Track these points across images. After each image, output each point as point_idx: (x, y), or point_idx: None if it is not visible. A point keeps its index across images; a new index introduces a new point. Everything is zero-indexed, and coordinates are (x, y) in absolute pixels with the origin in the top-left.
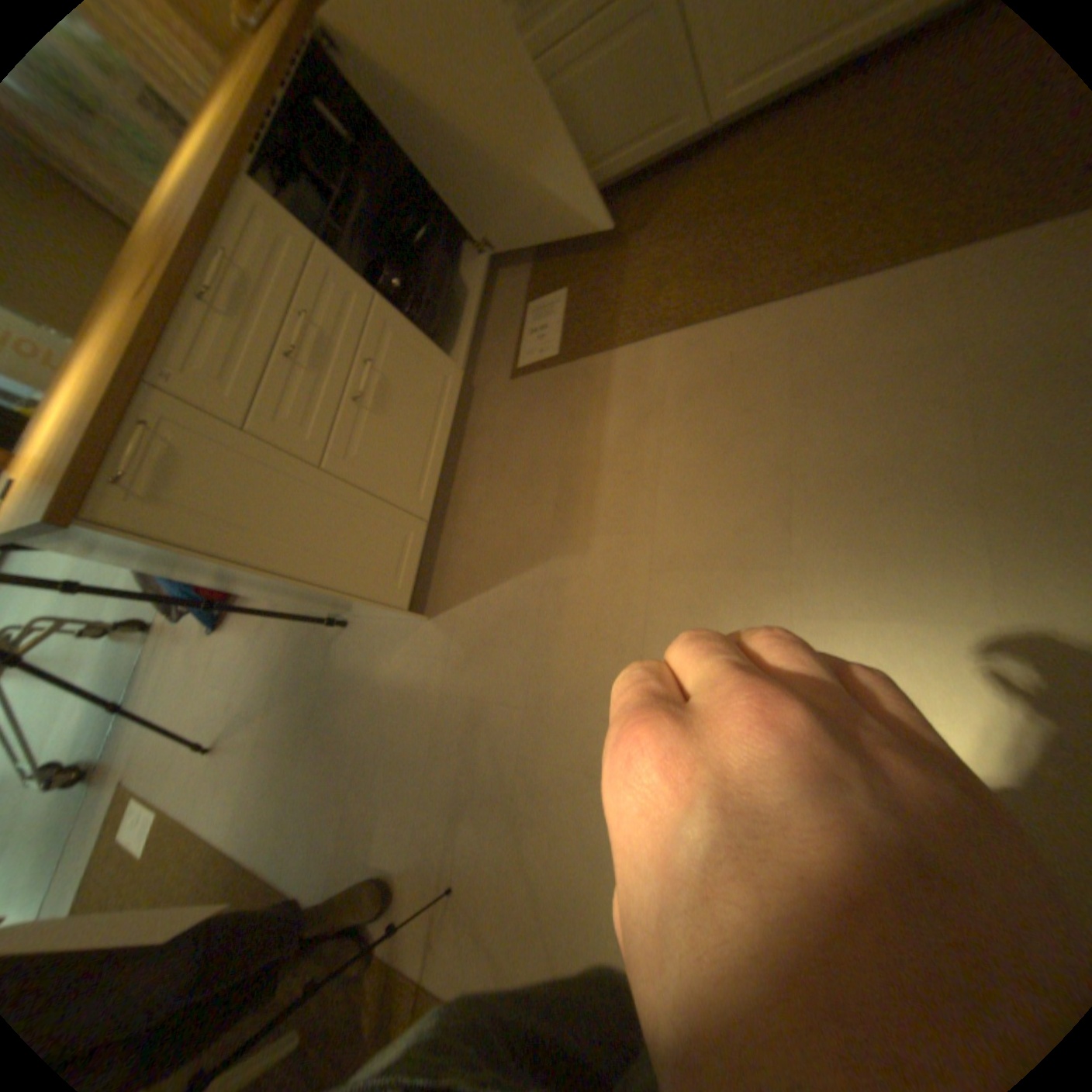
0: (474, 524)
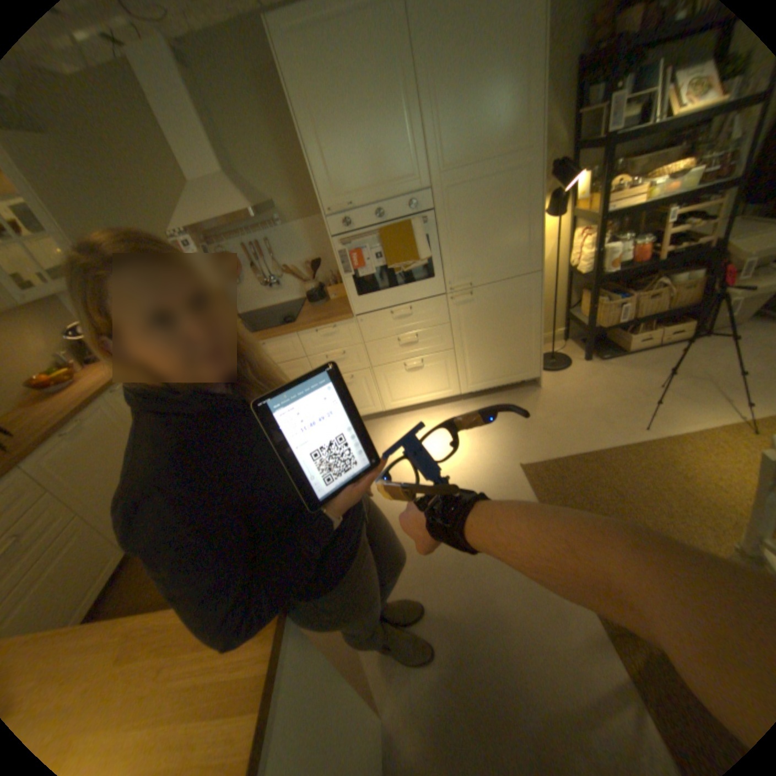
0: None
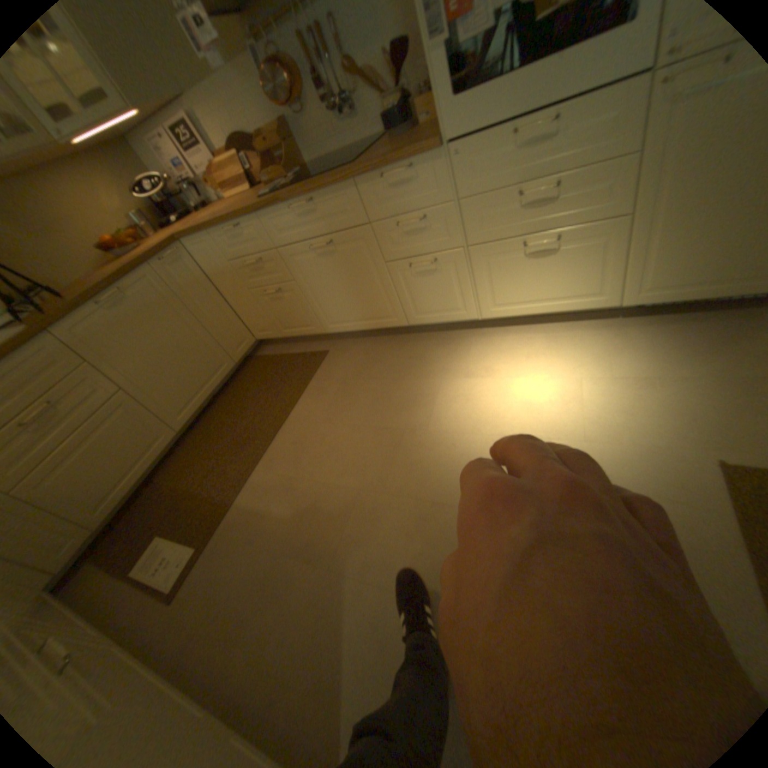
0: (264, 678)
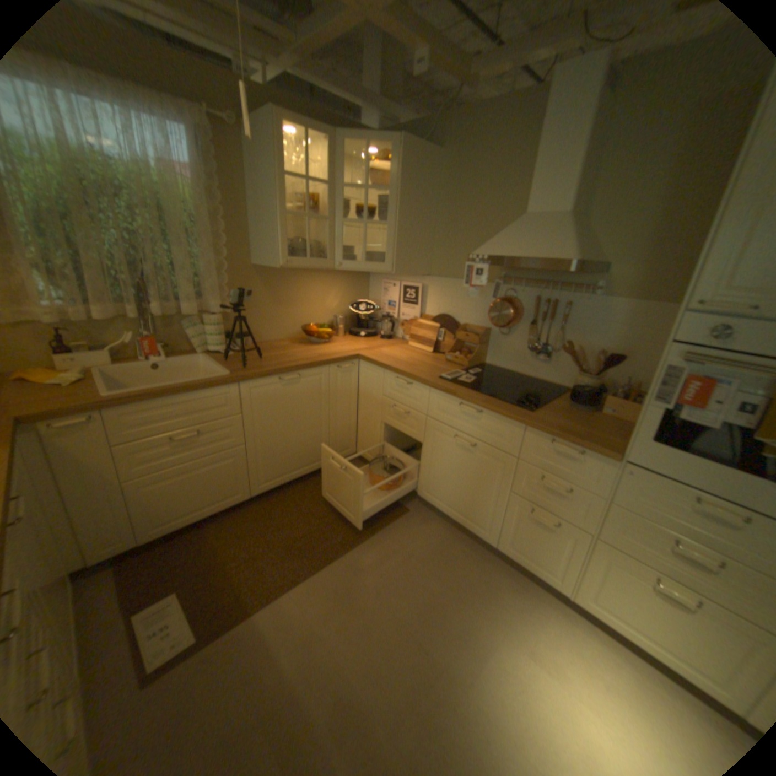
0: None
